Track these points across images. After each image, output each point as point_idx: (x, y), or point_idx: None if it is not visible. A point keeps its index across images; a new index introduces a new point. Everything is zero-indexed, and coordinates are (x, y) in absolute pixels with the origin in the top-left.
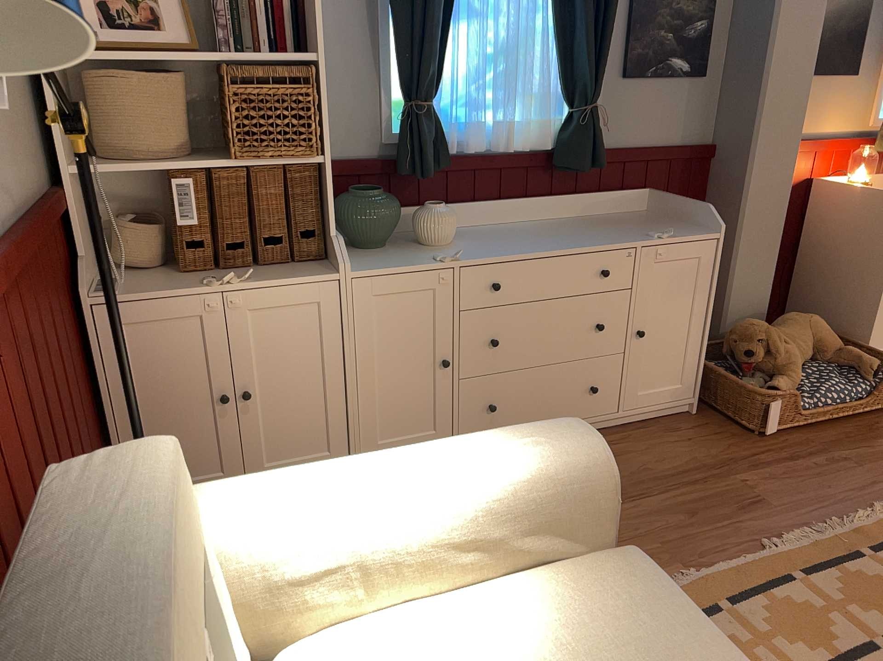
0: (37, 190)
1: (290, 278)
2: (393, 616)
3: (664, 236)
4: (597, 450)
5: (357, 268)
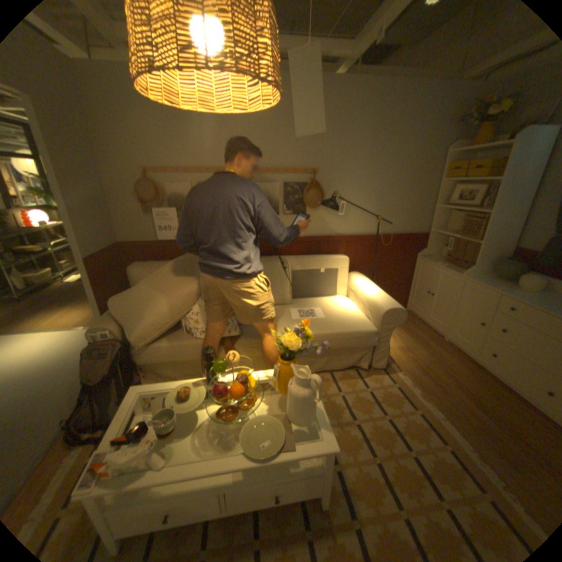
0: (417, 231)
1: (454, 271)
2: (353, 304)
3: None
4: (387, 308)
5: (472, 277)
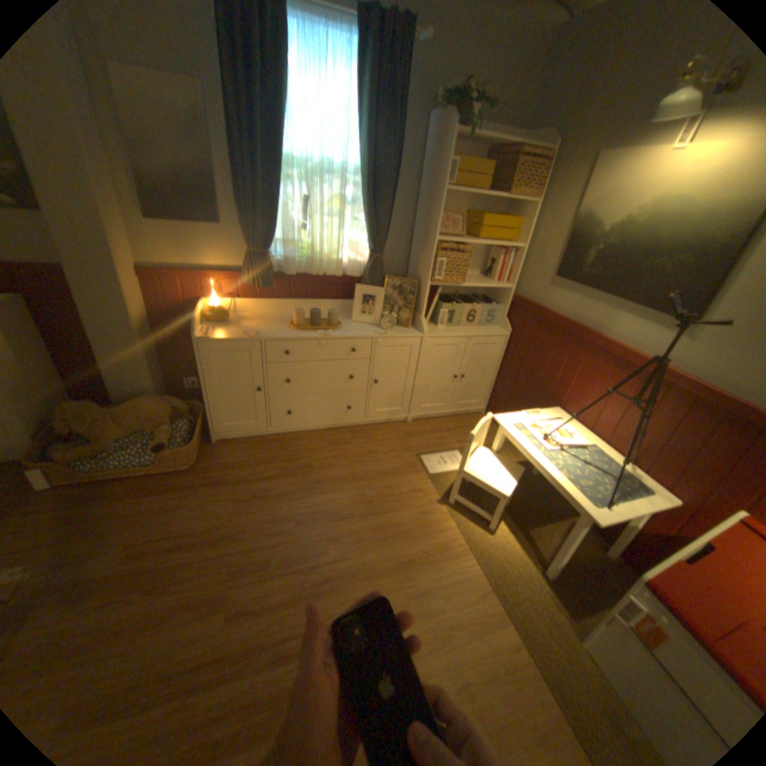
0: None
1: None
2: None
3: None
4: None
5: None
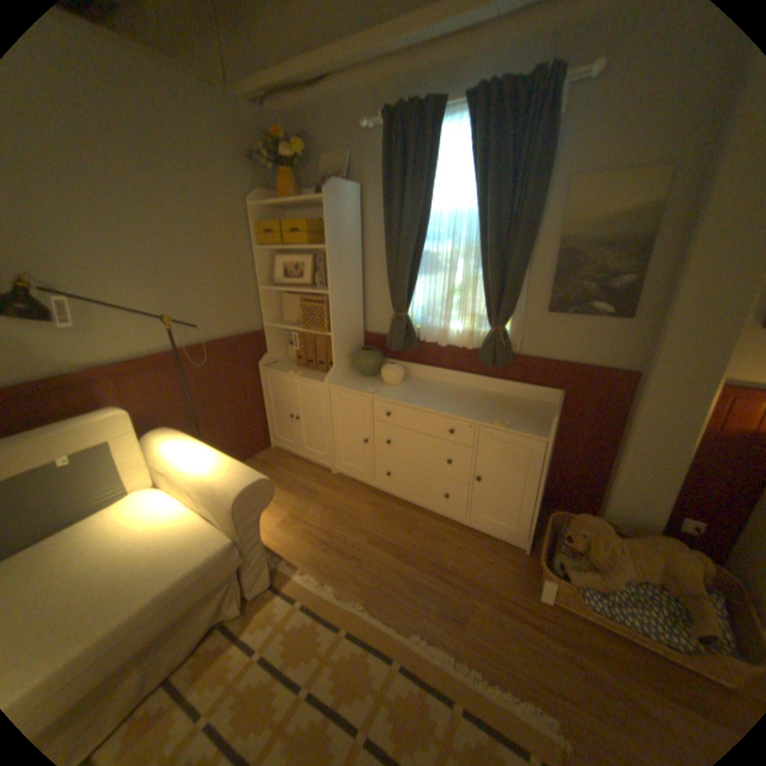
0: (245, 330)
1: (313, 380)
2: (170, 501)
3: (502, 425)
4: (236, 493)
5: (336, 384)
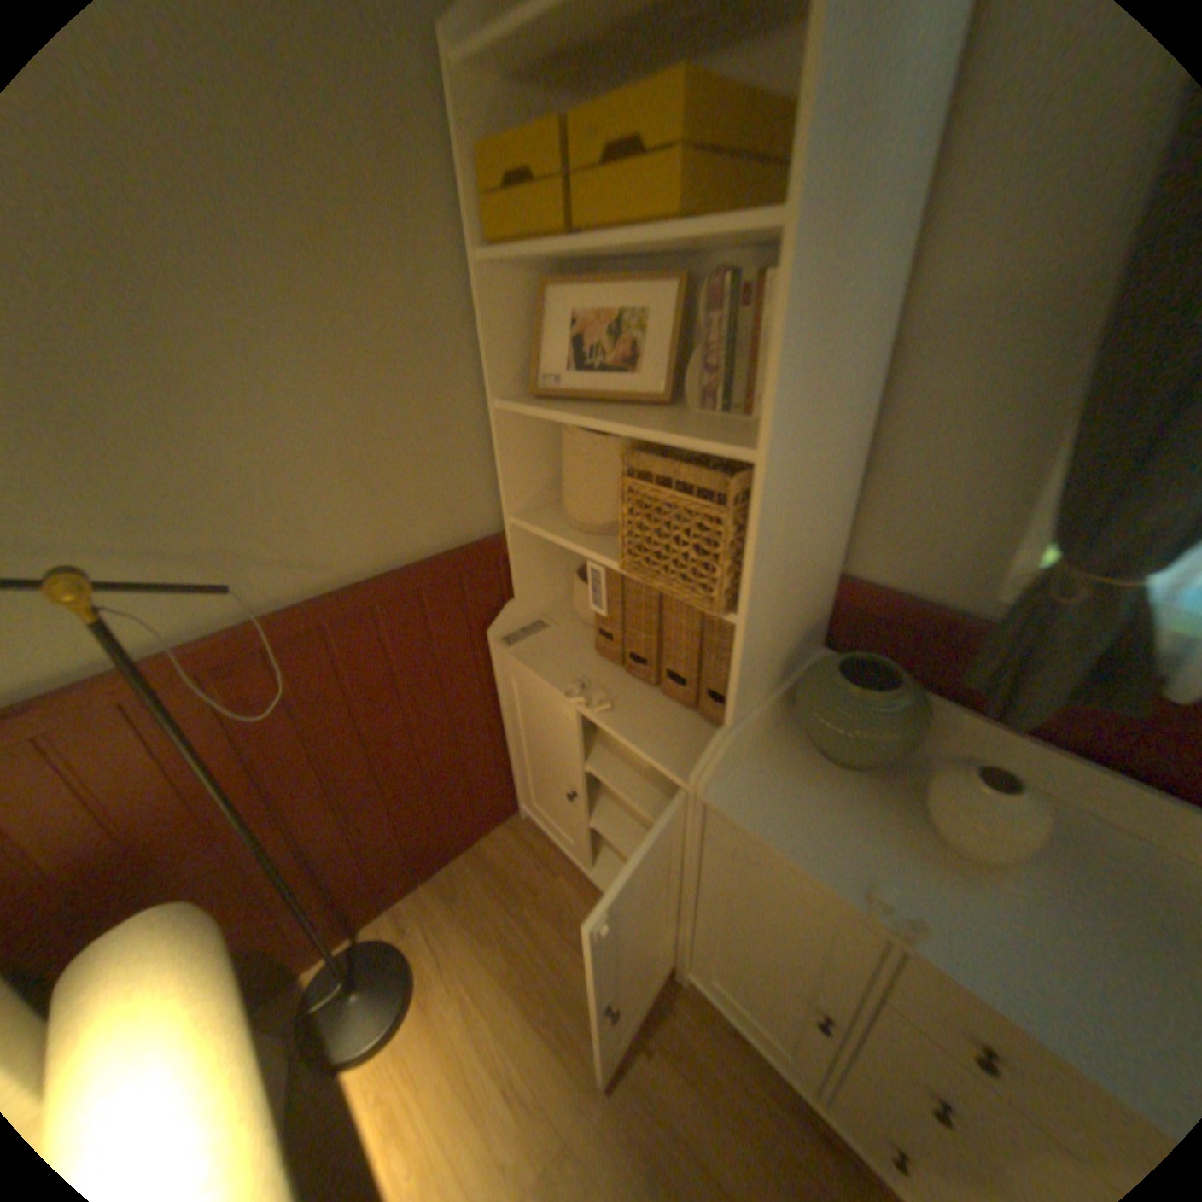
0: (448, 539)
1: (649, 743)
2: None
3: None
4: None
5: (736, 795)
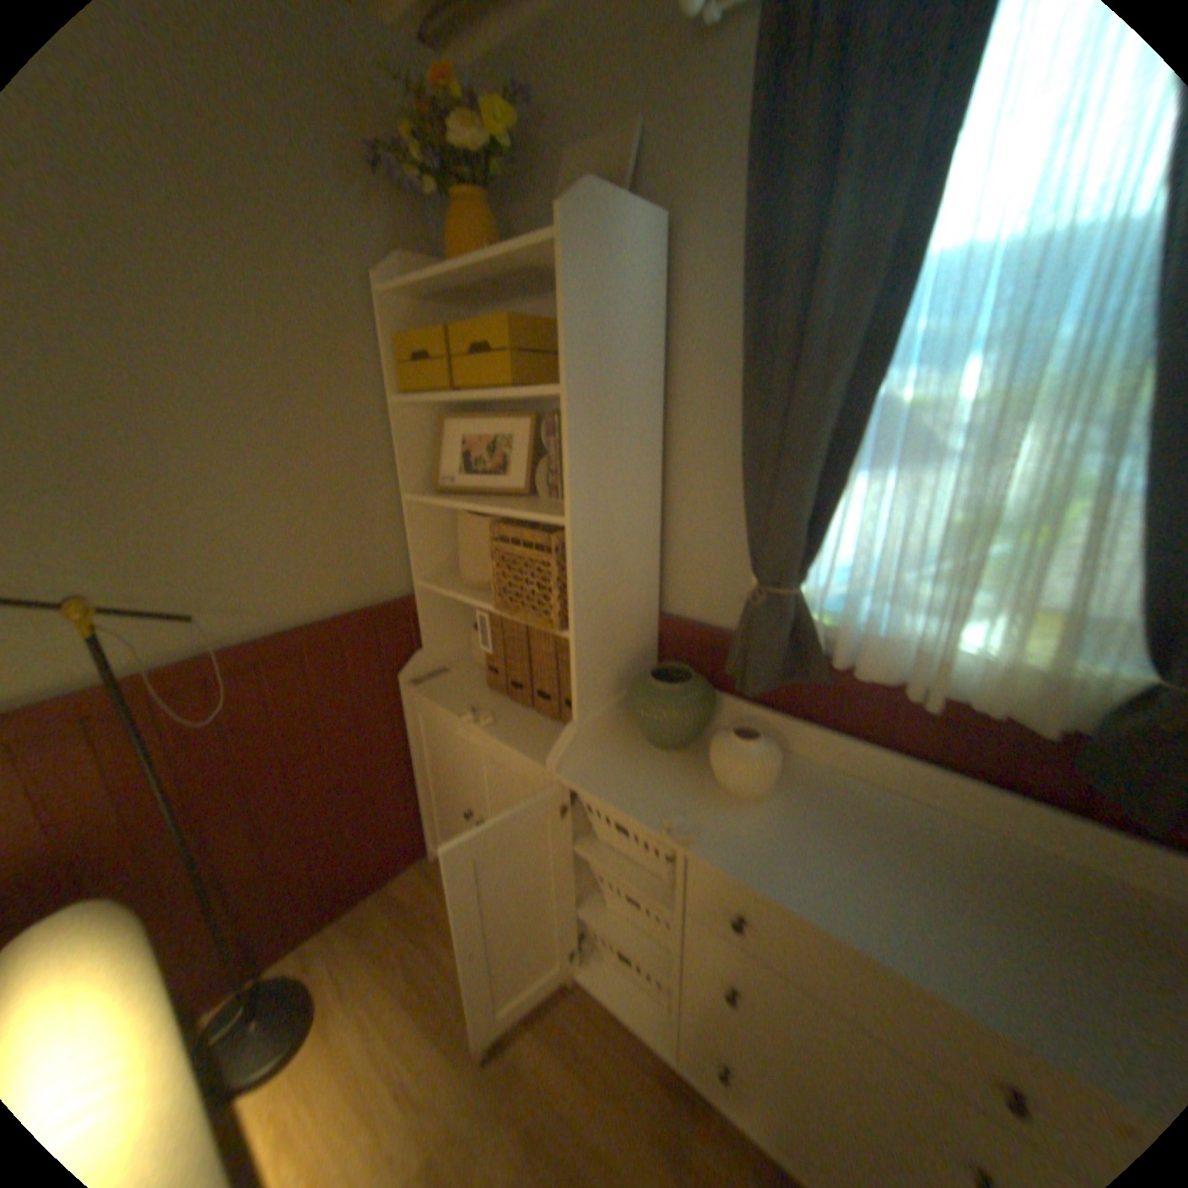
0: (367, 600)
1: (520, 746)
2: None
3: None
4: None
5: (580, 773)
